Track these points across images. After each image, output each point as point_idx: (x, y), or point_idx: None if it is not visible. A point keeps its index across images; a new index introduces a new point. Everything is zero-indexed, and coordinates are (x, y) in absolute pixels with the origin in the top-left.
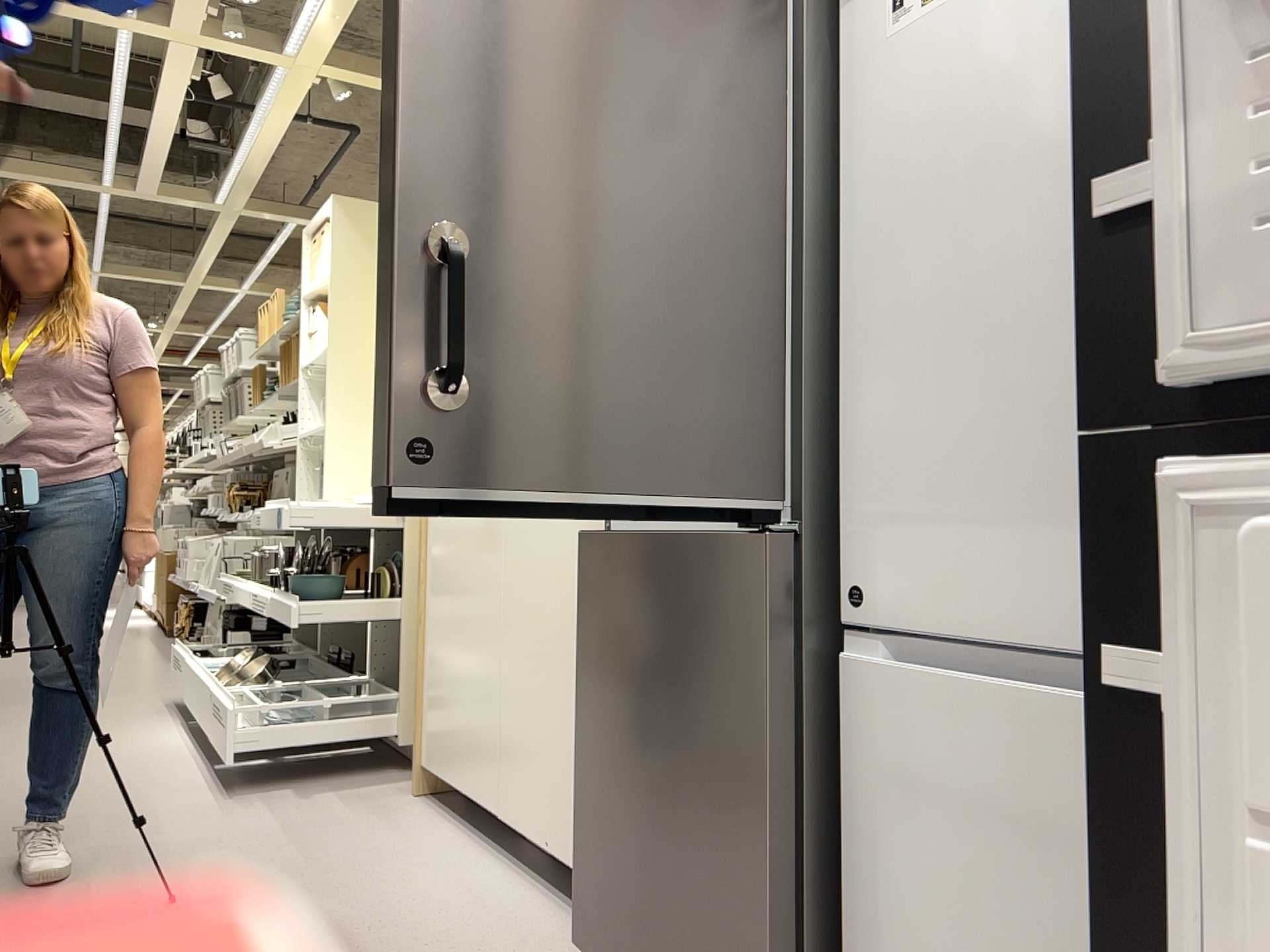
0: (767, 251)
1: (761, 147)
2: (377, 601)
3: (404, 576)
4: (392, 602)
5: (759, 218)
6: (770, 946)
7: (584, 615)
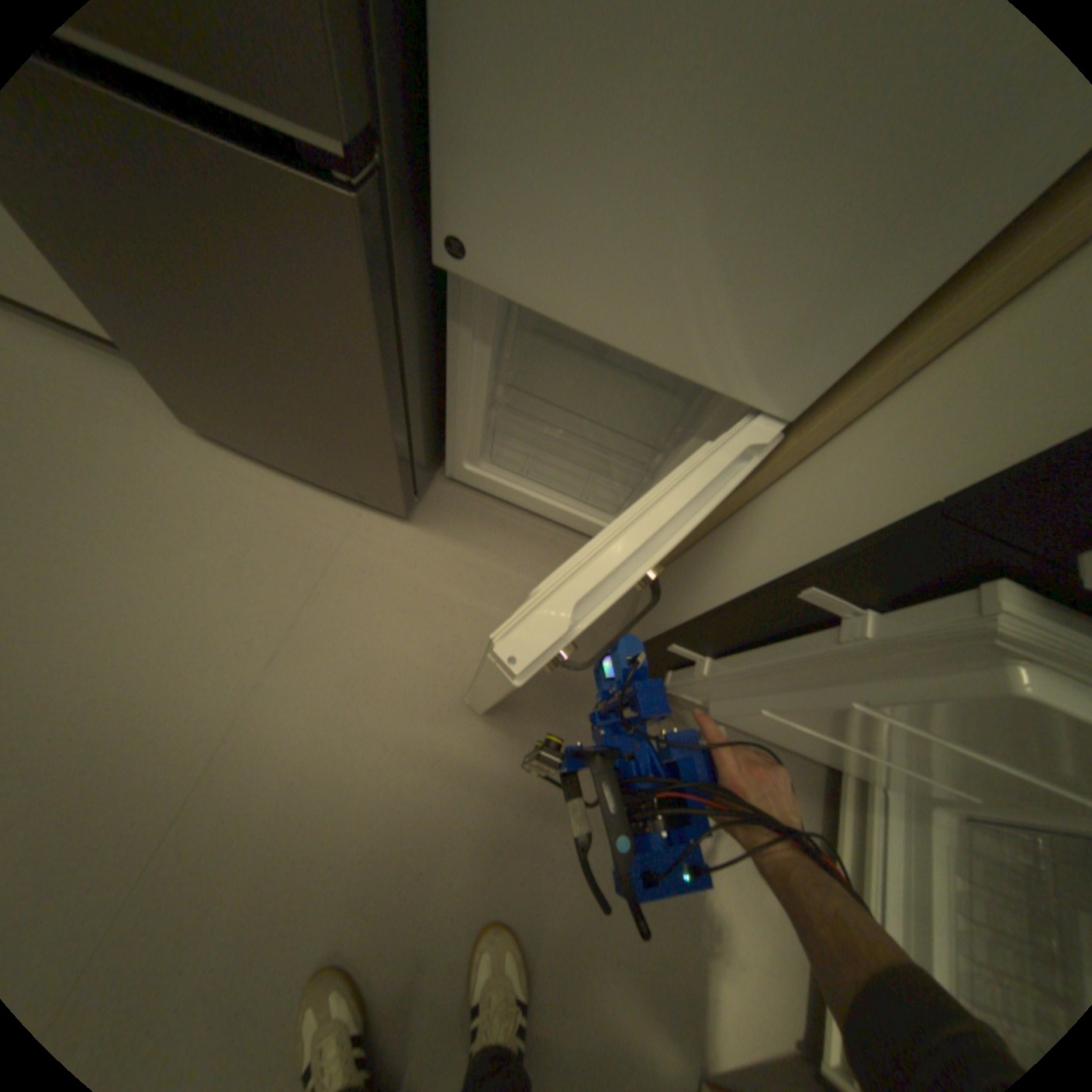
0: None
1: None
2: None
3: None
4: None
5: None
6: (389, 462)
7: None
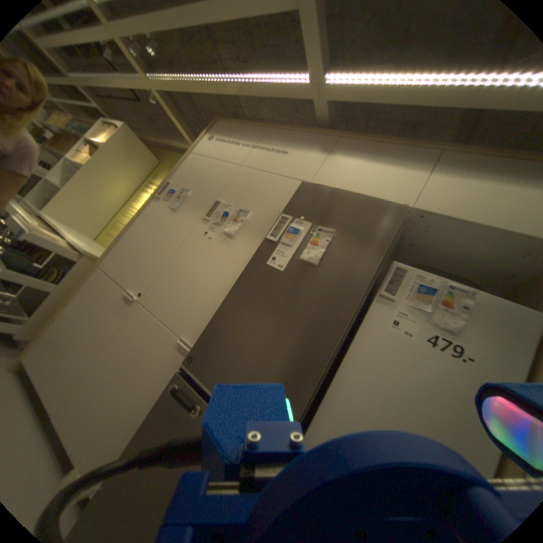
0: (324, 366)
1: (339, 331)
2: (44, 281)
3: (63, 279)
4: (51, 285)
5: (327, 352)
6: None
7: (161, 406)
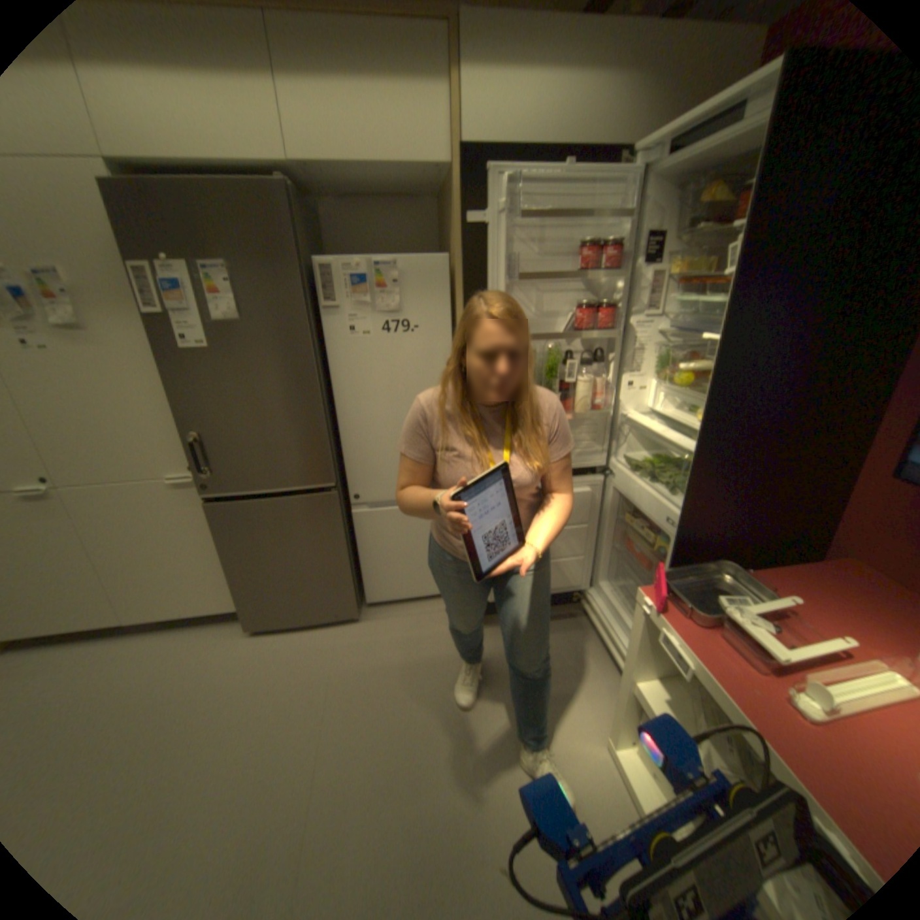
0: (319, 409)
1: (310, 373)
2: None
3: None
4: None
5: (313, 397)
6: (347, 586)
7: (217, 532)
